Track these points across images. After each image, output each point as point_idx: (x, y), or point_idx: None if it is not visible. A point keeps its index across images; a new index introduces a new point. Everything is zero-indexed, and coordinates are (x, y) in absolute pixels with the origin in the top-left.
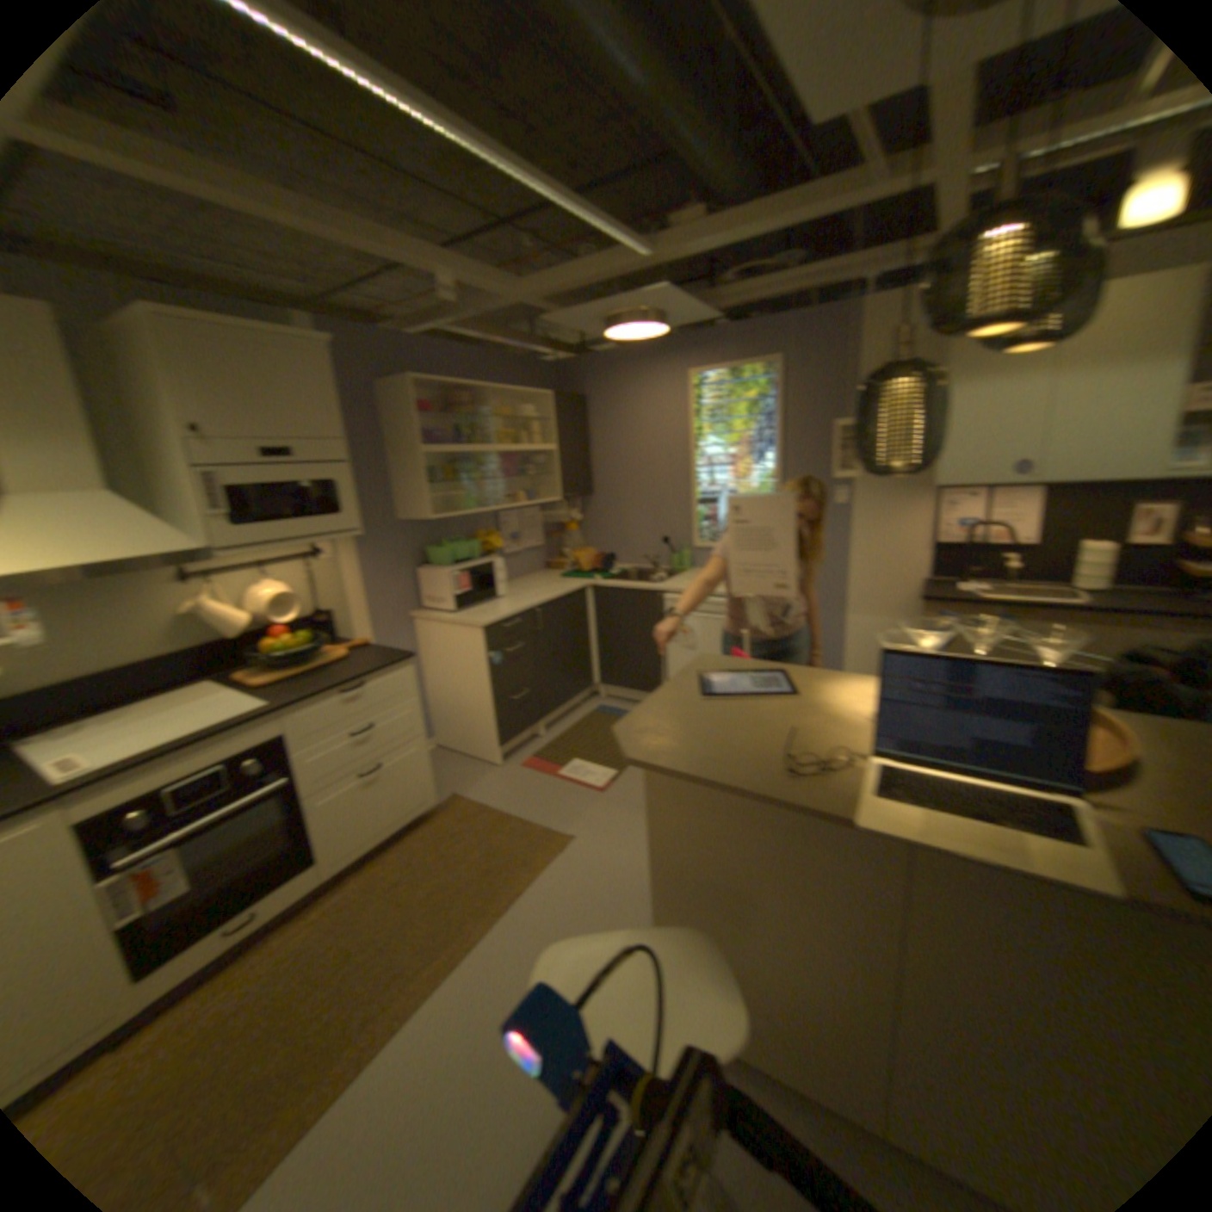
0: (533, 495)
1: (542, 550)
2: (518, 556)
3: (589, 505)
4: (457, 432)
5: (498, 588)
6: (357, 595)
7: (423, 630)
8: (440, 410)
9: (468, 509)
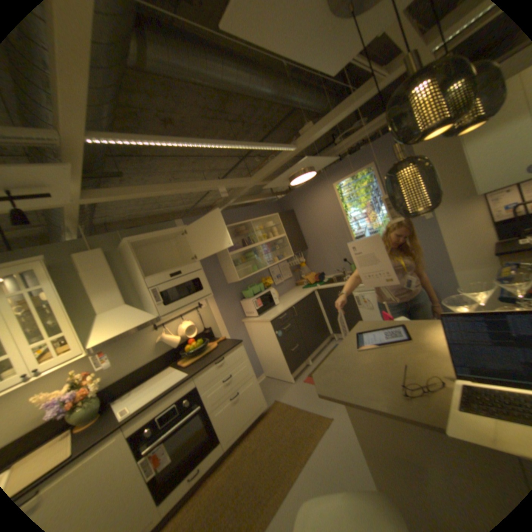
0: (279, 257)
1: (290, 279)
2: (280, 284)
3: (306, 254)
4: (242, 243)
5: (273, 302)
6: (217, 319)
7: (246, 327)
8: (233, 237)
9: (253, 272)
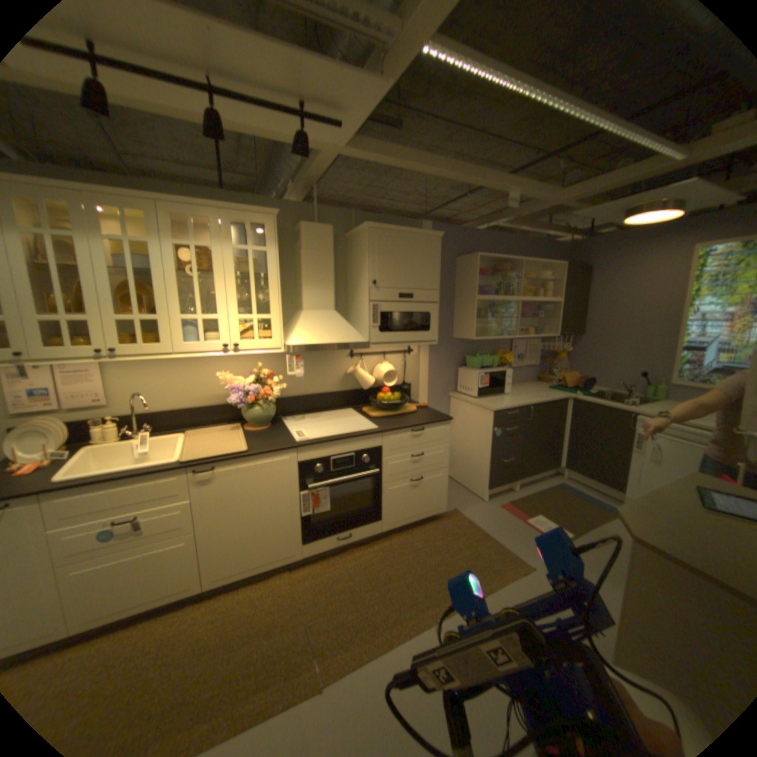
0: (537, 330)
1: (535, 367)
2: (518, 368)
3: (577, 340)
4: (495, 287)
5: (504, 387)
6: (422, 377)
7: (452, 404)
8: (487, 273)
9: (493, 335)
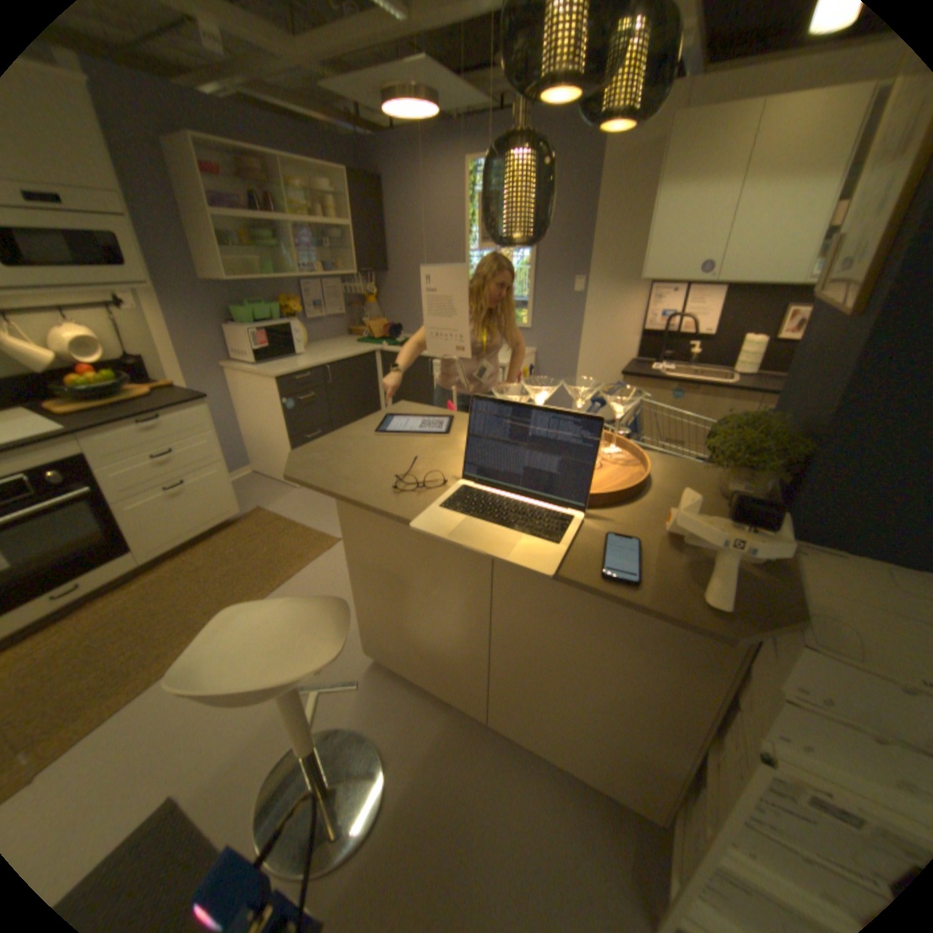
0: (327, 265)
1: (341, 317)
2: (318, 320)
3: (383, 280)
4: (249, 198)
5: (292, 346)
6: (160, 343)
7: (228, 377)
8: (229, 174)
9: (261, 273)
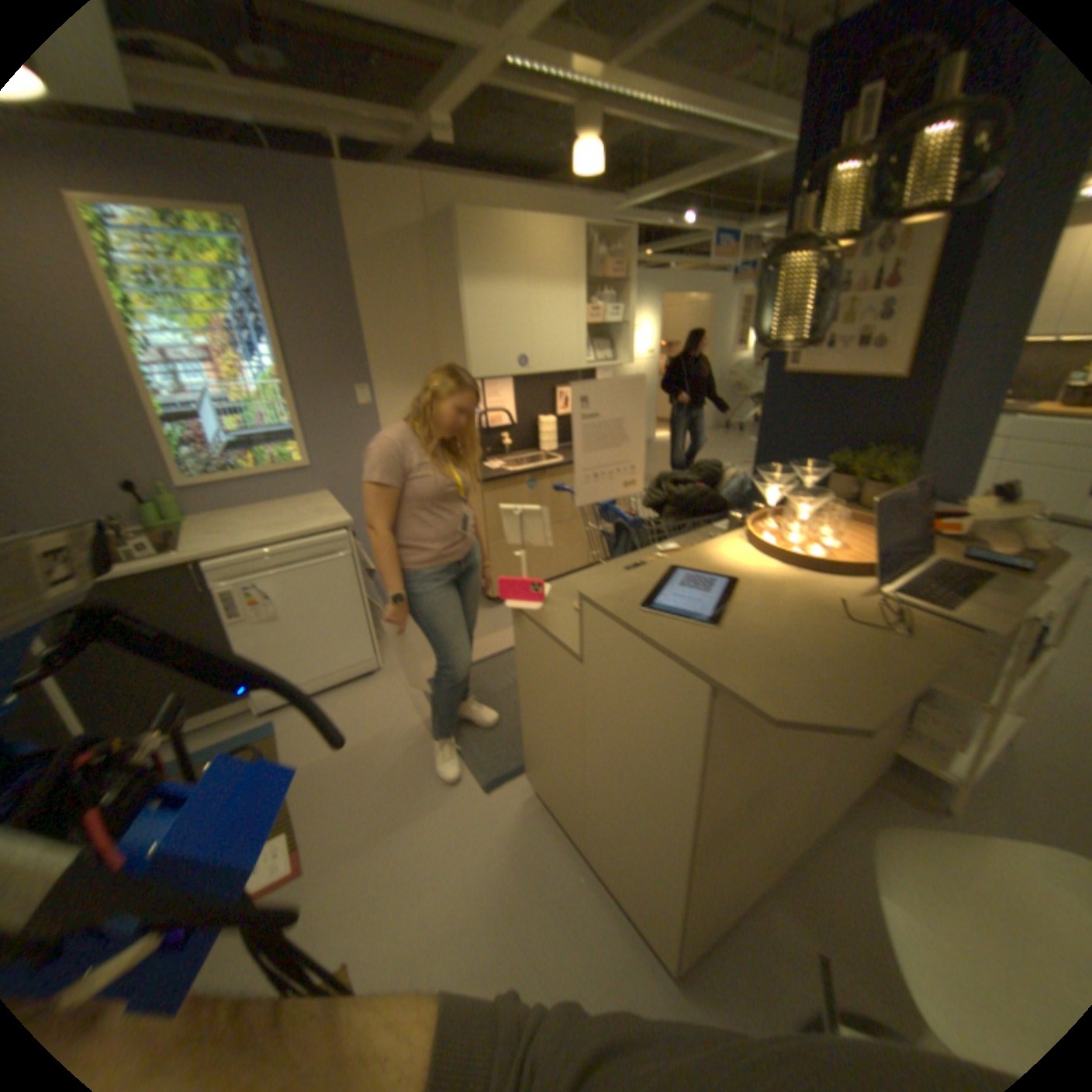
0: None
1: None
2: None
3: None
4: None
5: None
6: None
7: None
8: None
9: None
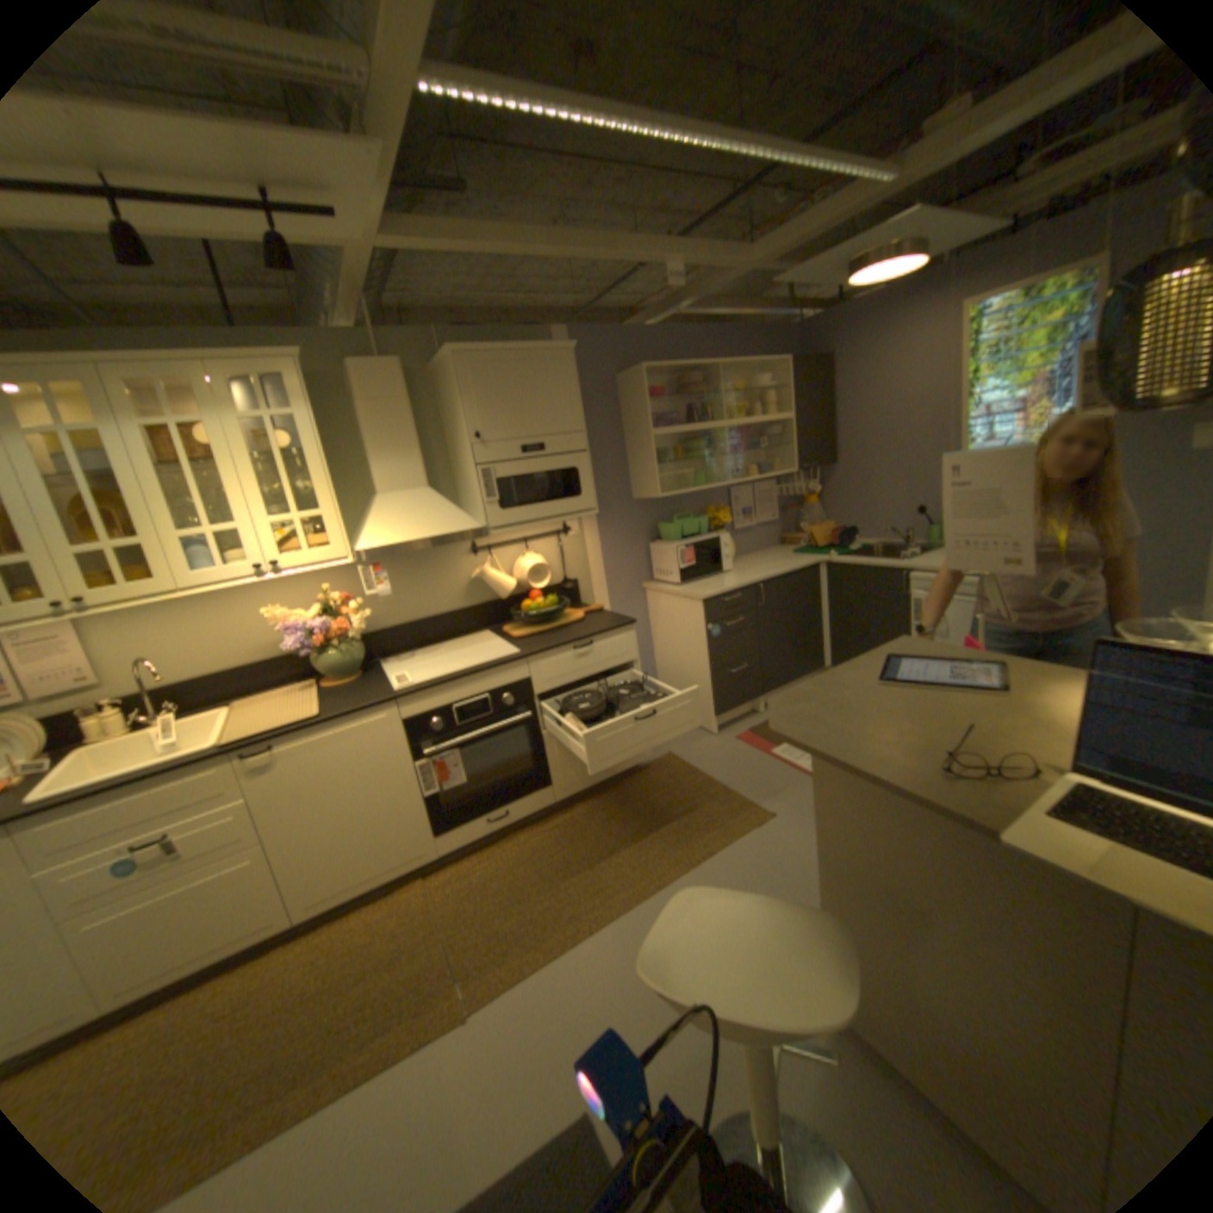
0: (762, 468)
1: (773, 524)
2: (746, 531)
3: (828, 474)
4: (685, 413)
5: (719, 563)
6: (593, 568)
7: (649, 600)
8: (669, 393)
9: (693, 486)
